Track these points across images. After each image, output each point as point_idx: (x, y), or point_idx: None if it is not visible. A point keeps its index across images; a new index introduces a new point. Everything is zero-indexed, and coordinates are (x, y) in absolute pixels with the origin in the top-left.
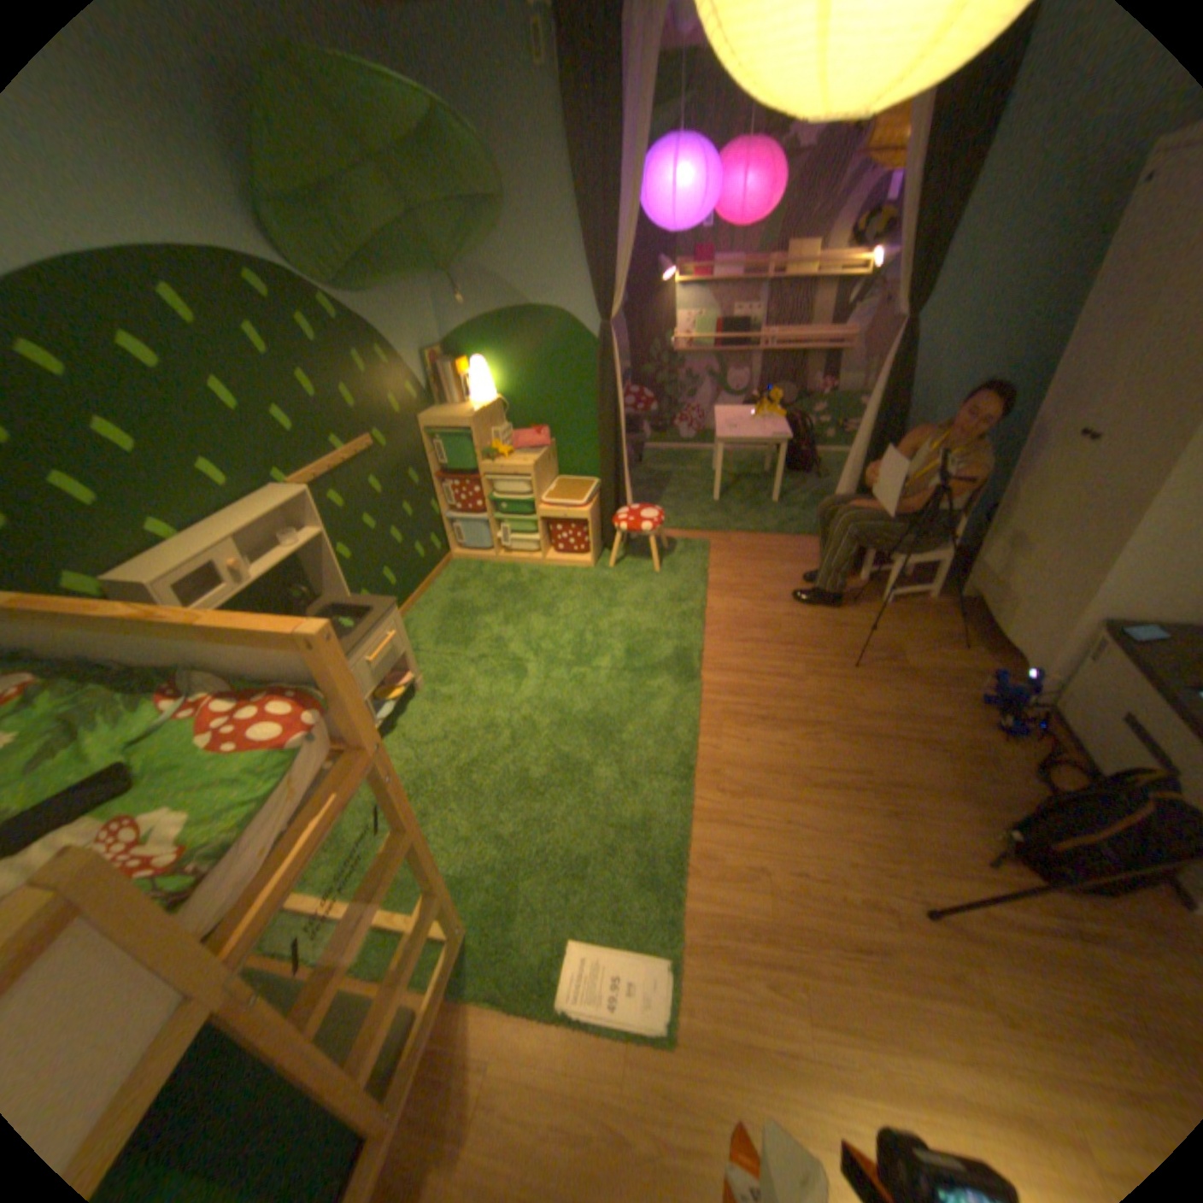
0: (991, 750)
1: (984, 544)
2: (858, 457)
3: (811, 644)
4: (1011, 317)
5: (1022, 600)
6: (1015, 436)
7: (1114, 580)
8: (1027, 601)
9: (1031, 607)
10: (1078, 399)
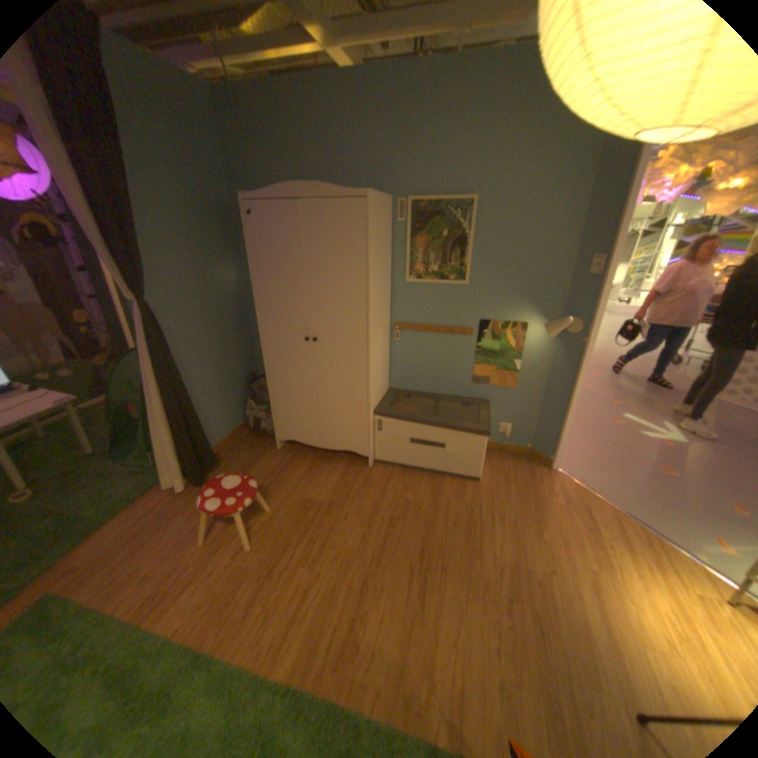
0: (398, 497)
1: (260, 416)
2: (159, 413)
3: (278, 552)
4: (190, 289)
5: (322, 428)
6: (228, 354)
7: (371, 394)
8: (326, 427)
9: (331, 428)
10: (286, 324)
